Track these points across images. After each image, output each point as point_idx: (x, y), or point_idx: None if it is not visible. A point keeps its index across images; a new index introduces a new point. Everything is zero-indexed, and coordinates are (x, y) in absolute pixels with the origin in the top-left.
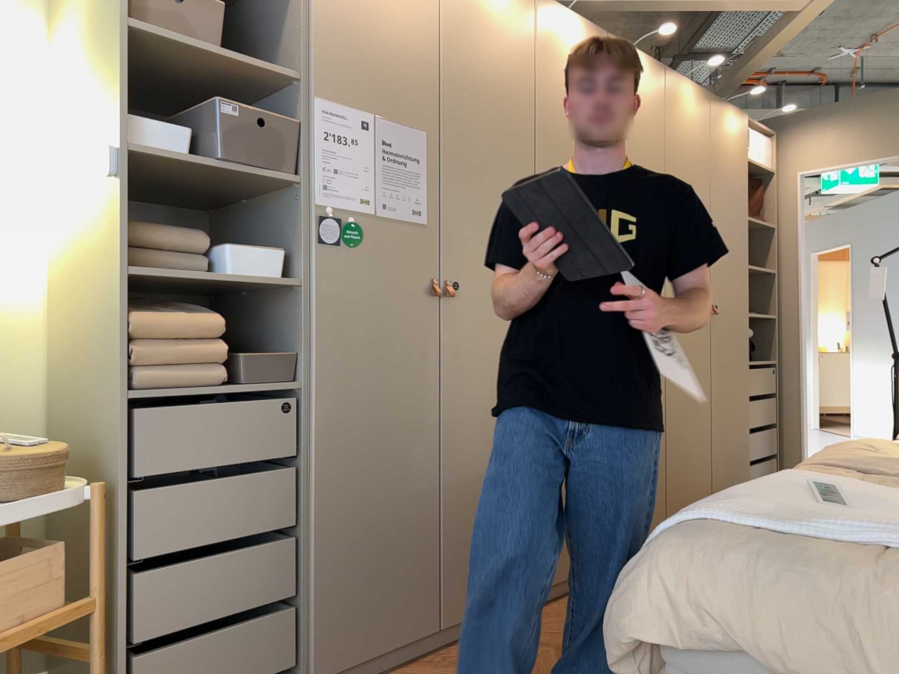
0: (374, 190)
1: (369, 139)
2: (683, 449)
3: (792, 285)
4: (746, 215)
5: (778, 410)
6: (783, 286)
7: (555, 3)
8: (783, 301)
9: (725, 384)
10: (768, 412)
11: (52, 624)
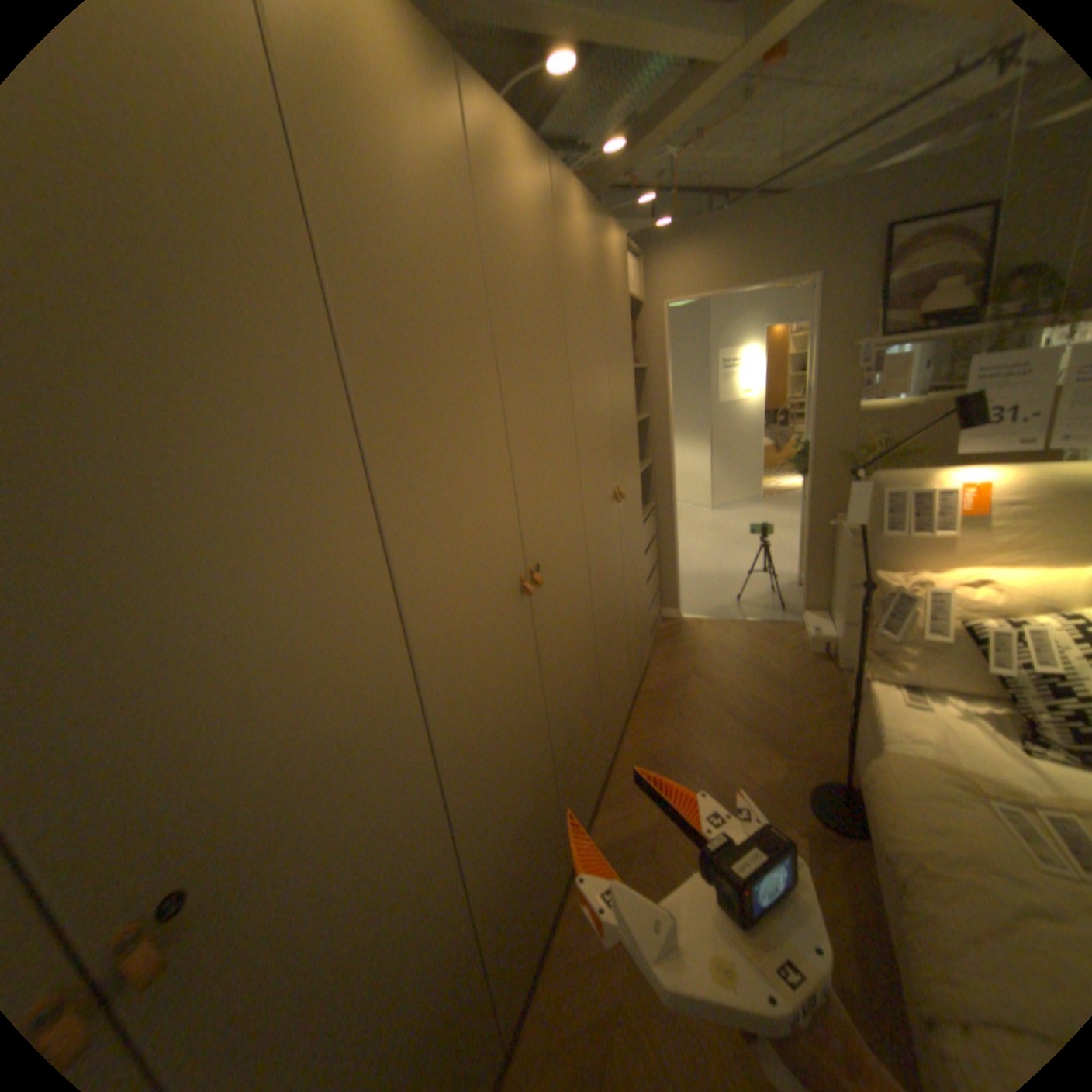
0: None
1: None
2: (611, 669)
3: (662, 428)
4: (623, 361)
5: (654, 546)
6: (654, 428)
7: None
8: (655, 444)
9: (631, 566)
10: (653, 558)
11: None
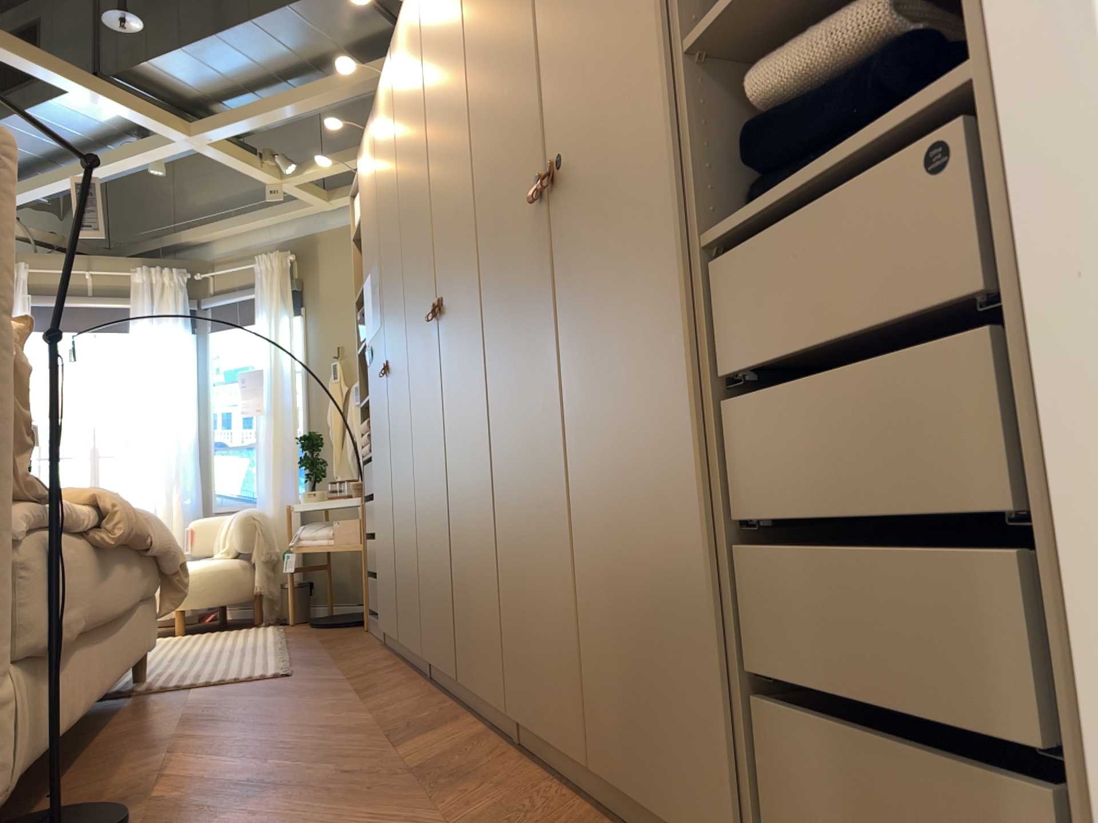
0: (378, 322)
1: (376, 292)
2: (519, 535)
3: None
4: None
5: None
6: None
7: (401, 41)
8: None
9: (593, 370)
10: (858, 439)
11: (356, 544)
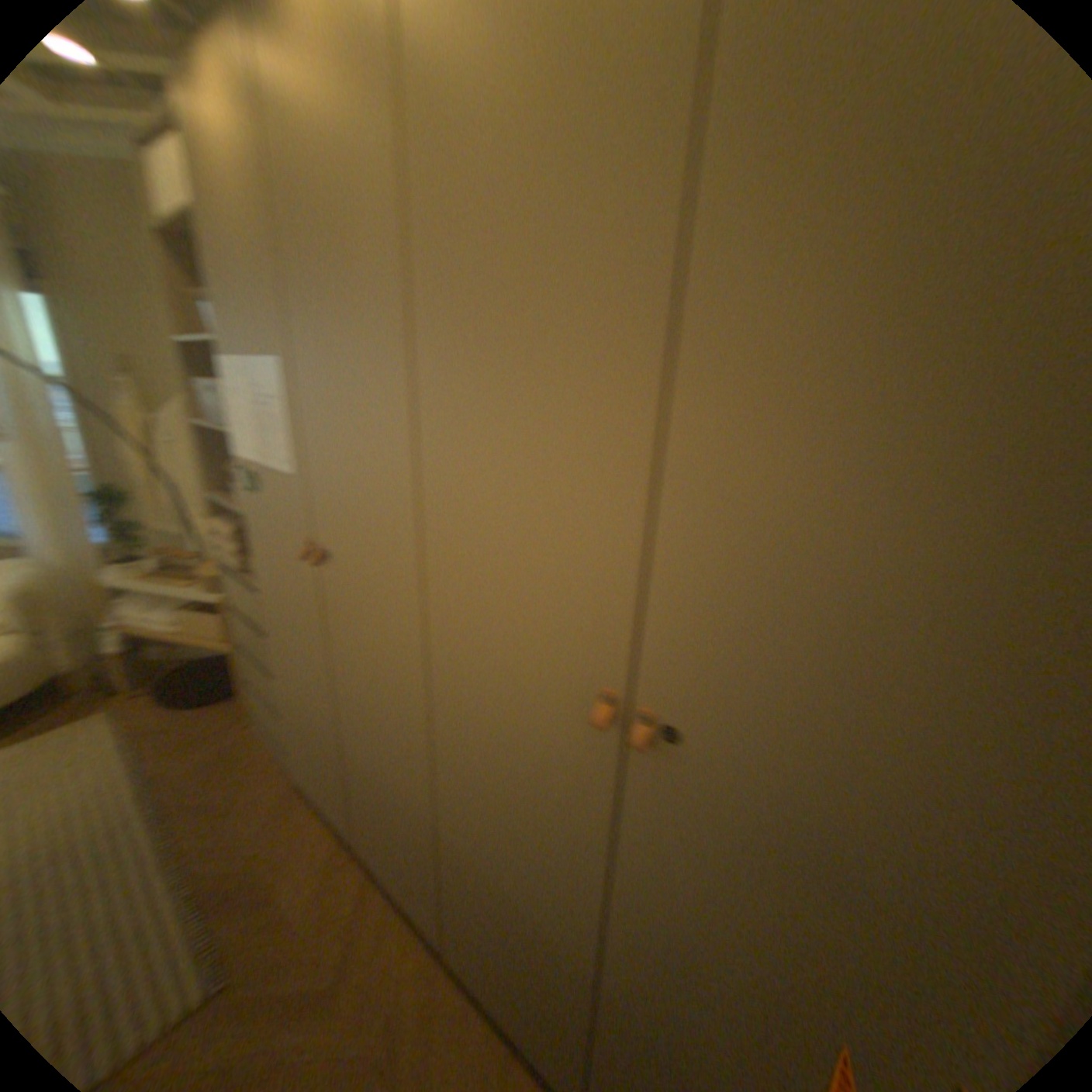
0: (252, 442)
1: (240, 386)
2: None
3: None
4: None
5: None
6: None
7: None
8: None
9: None
10: None
11: (205, 649)
